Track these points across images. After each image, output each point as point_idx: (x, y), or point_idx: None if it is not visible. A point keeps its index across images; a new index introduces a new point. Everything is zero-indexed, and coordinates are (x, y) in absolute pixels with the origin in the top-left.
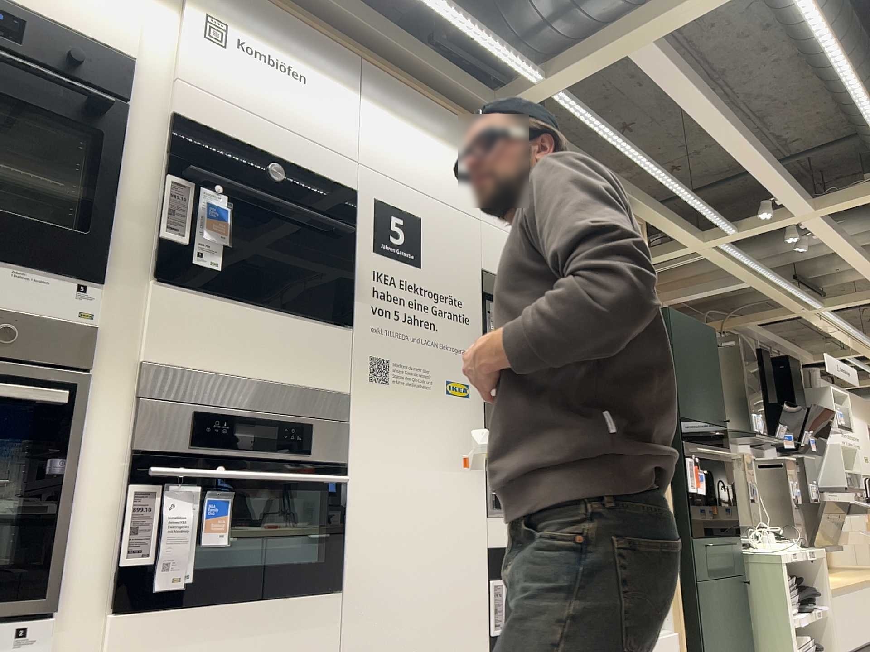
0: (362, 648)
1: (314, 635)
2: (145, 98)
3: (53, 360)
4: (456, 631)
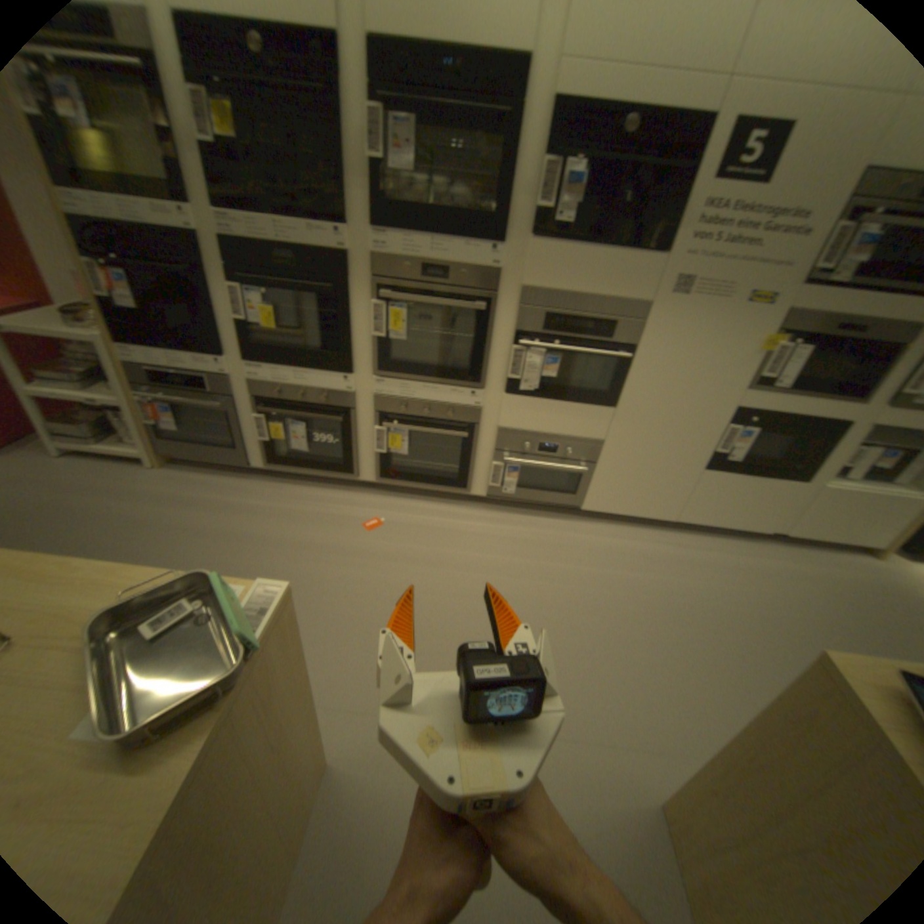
0: (620, 433)
1: (594, 422)
2: (537, 89)
3: (482, 287)
4: (688, 442)
